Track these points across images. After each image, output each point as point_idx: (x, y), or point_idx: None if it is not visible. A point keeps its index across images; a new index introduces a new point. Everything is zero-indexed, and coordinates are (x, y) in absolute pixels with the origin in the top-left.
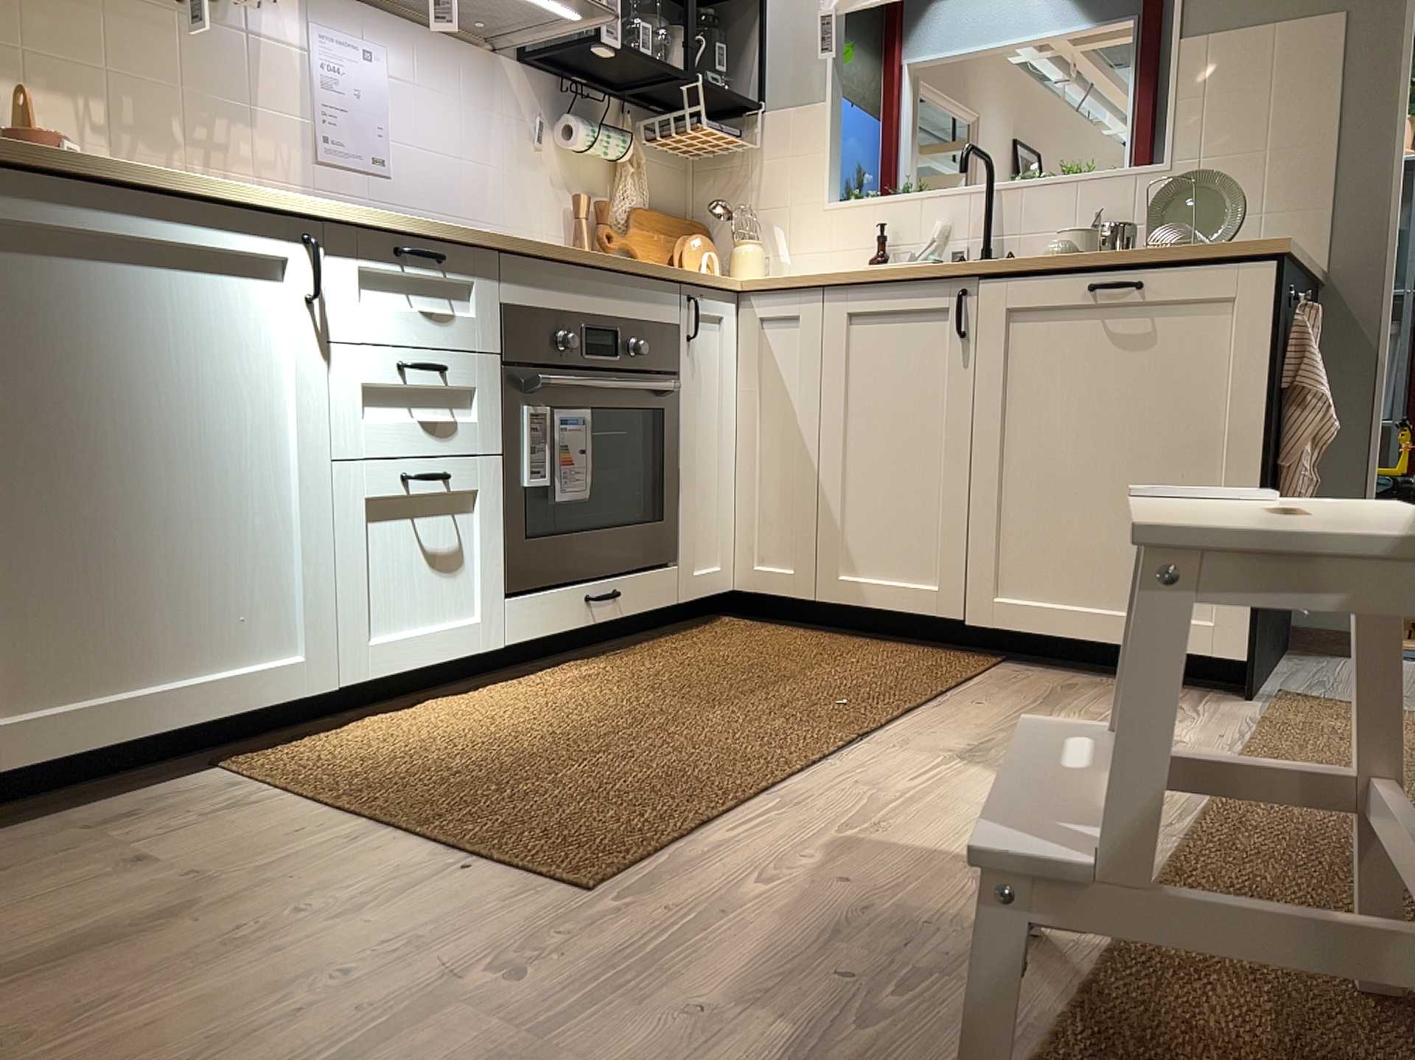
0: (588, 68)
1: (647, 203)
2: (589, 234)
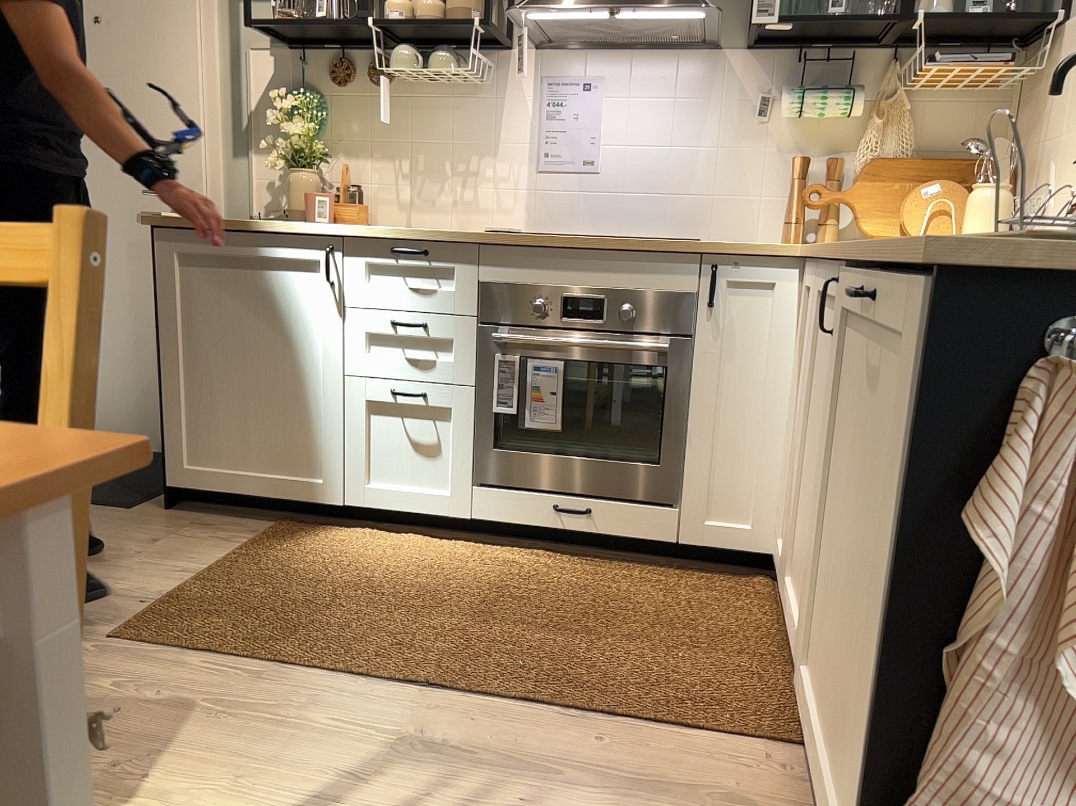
0: (814, 34)
1: (914, 150)
2: (799, 193)
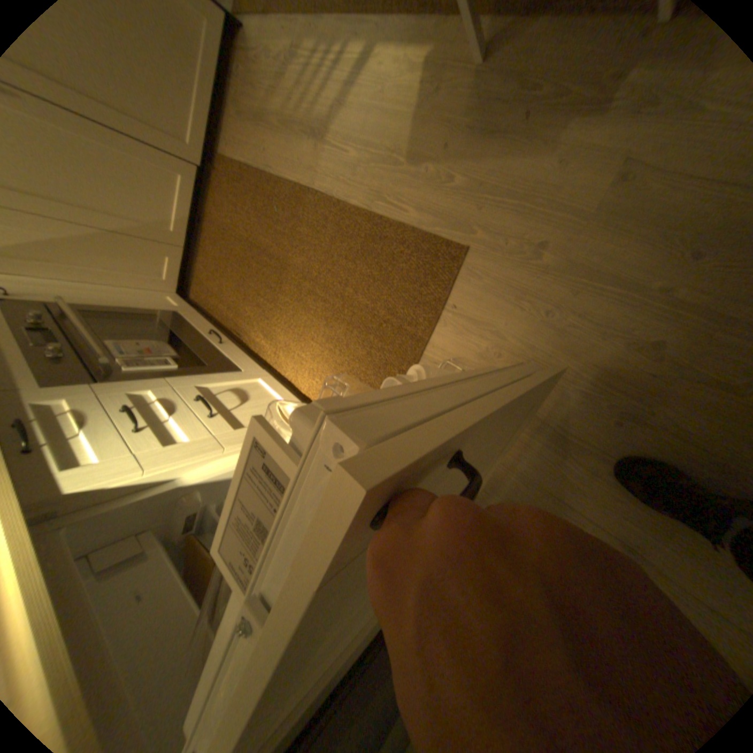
0: None
1: None
2: None
